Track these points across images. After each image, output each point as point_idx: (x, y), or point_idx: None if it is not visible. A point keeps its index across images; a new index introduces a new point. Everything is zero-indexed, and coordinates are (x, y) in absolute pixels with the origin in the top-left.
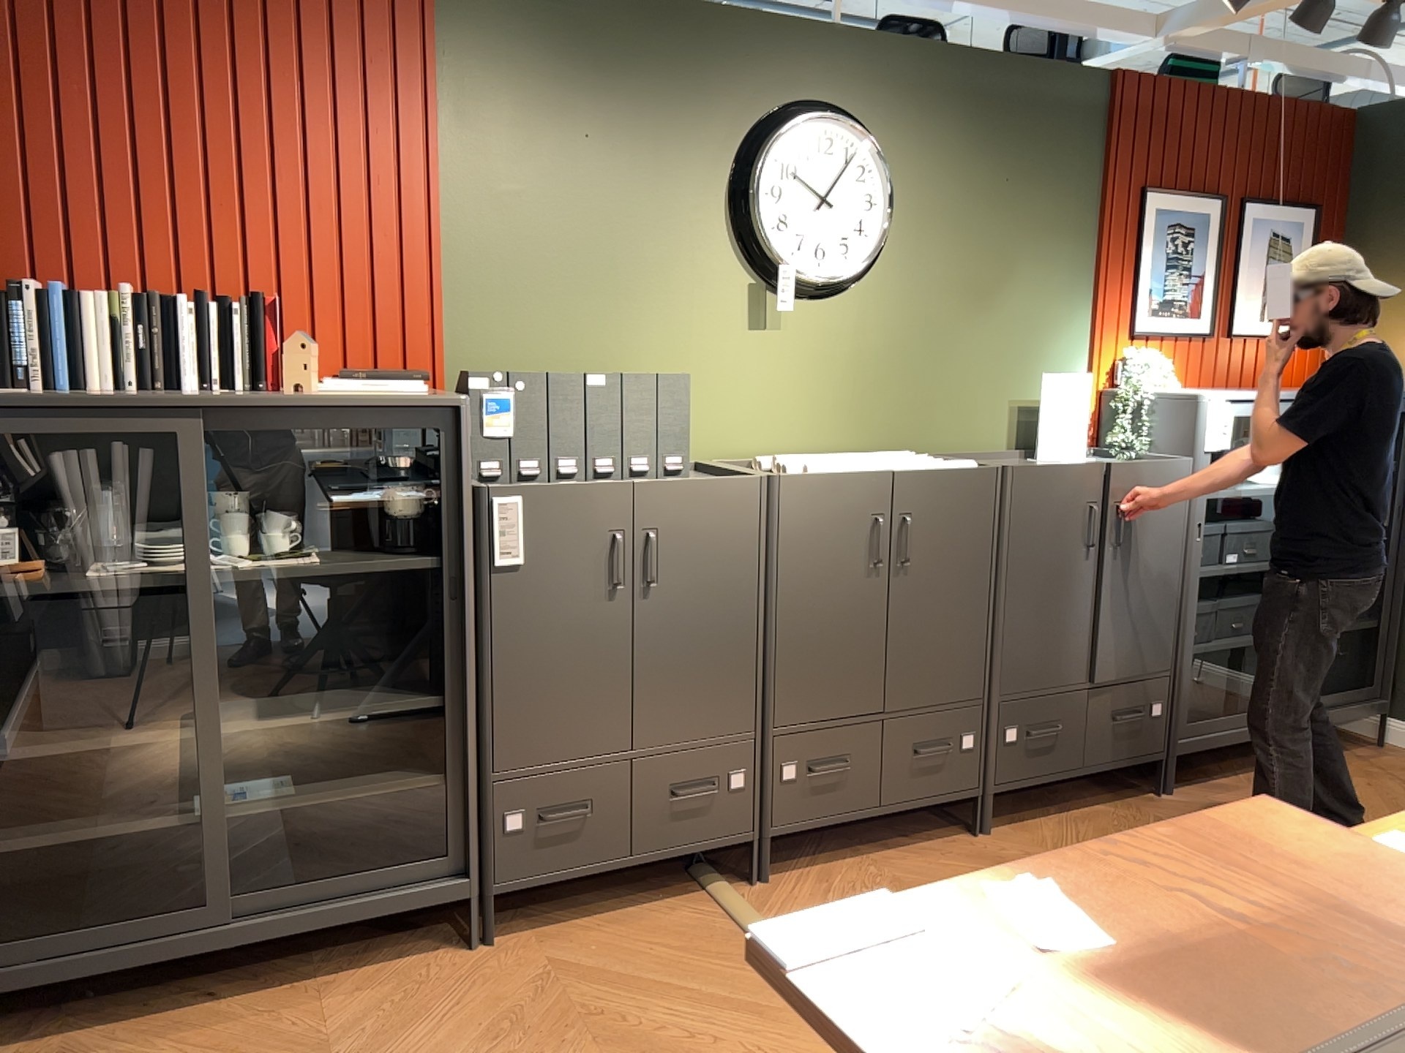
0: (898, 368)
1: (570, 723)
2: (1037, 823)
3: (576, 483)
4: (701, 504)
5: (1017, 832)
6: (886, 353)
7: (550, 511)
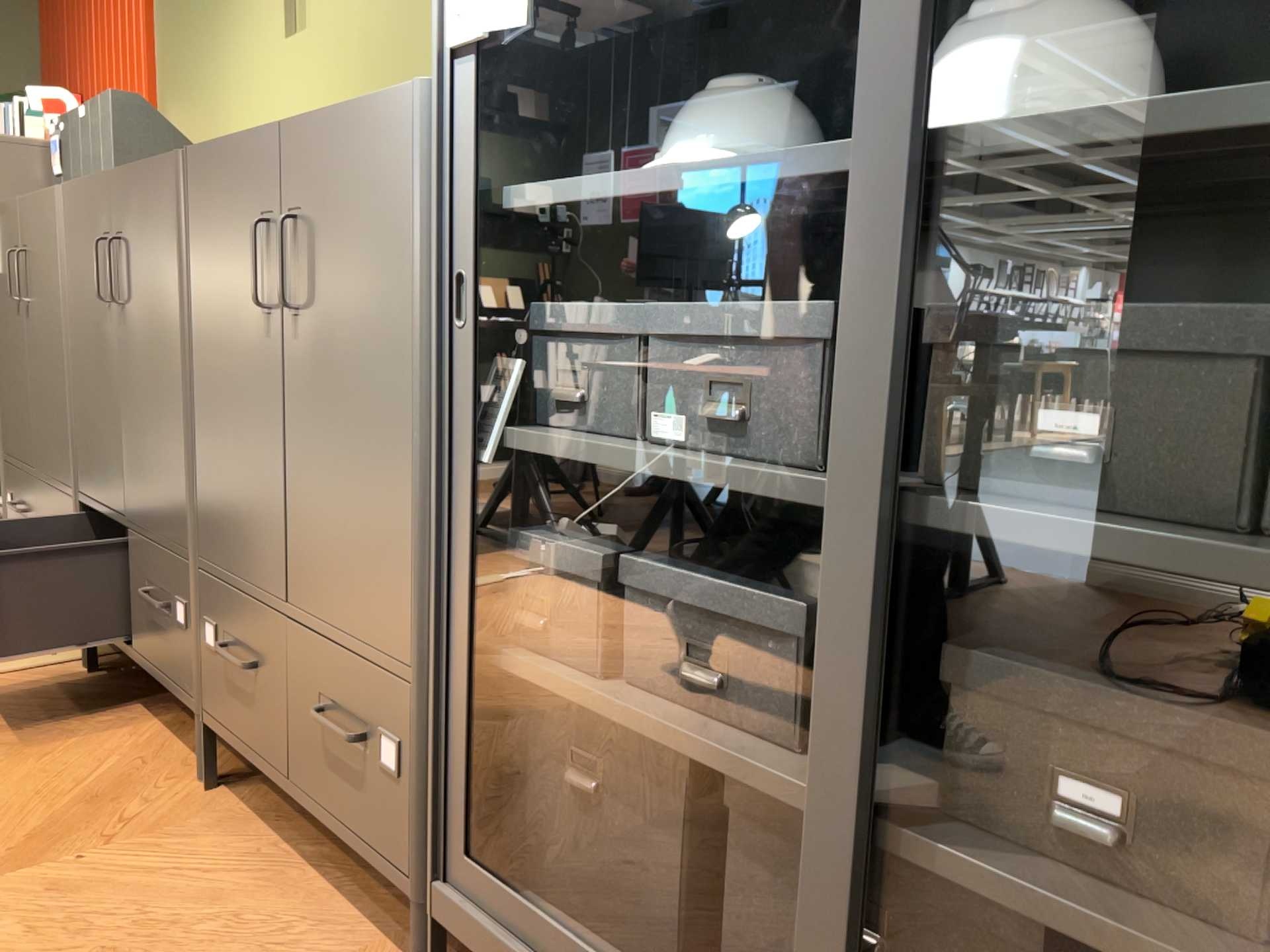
0: (402, 49)
1: (18, 425)
2: (255, 835)
3: (8, 203)
4: (39, 221)
5: (217, 816)
6: (389, 29)
7: (2, 229)
